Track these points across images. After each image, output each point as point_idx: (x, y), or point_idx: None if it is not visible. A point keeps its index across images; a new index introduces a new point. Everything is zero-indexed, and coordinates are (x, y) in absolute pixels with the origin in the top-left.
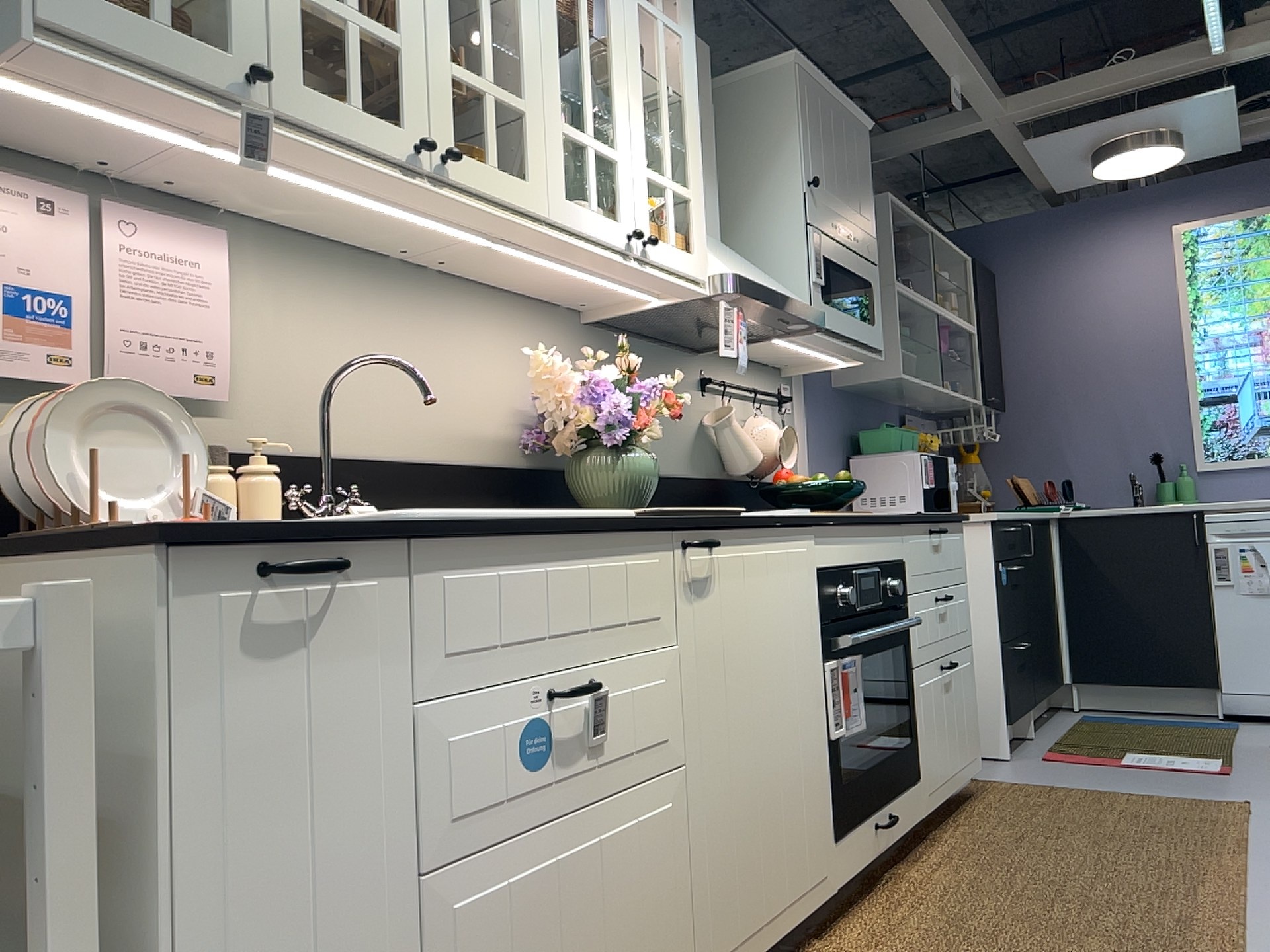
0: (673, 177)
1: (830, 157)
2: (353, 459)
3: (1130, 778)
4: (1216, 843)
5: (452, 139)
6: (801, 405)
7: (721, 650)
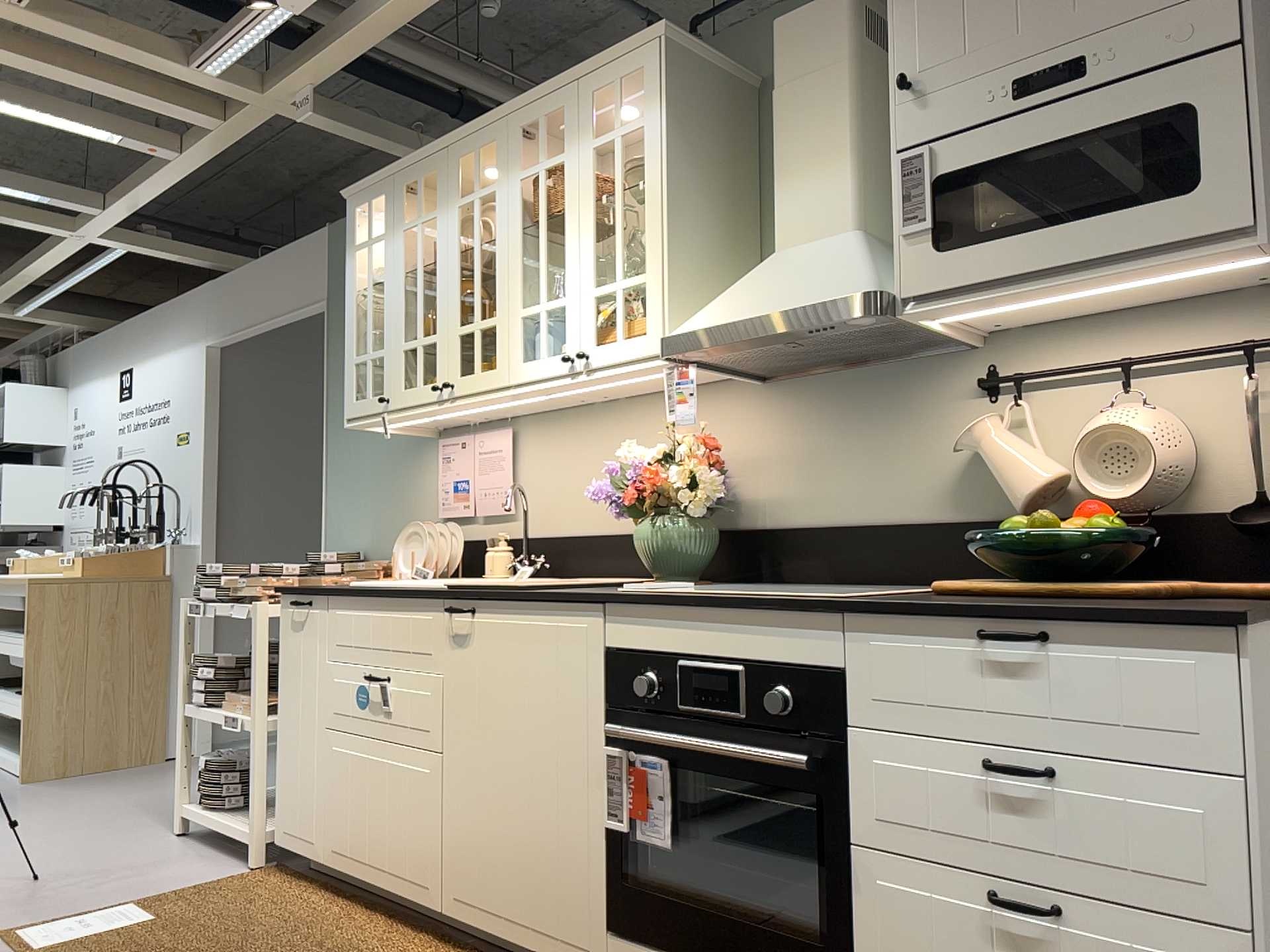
0: (622, 275)
1: None
2: (568, 536)
3: None
4: None
5: (456, 371)
6: None
7: (474, 688)
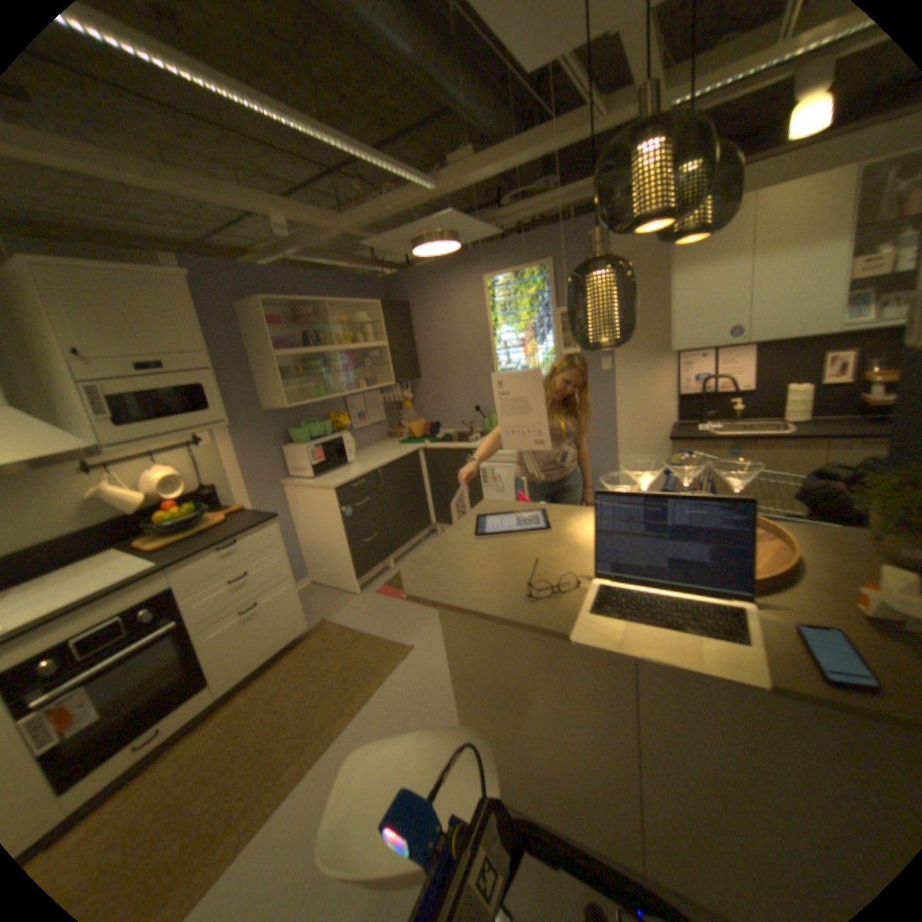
0: None
1: (111, 322)
2: None
3: (391, 619)
4: (353, 705)
5: None
6: (221, 438)
7: None
